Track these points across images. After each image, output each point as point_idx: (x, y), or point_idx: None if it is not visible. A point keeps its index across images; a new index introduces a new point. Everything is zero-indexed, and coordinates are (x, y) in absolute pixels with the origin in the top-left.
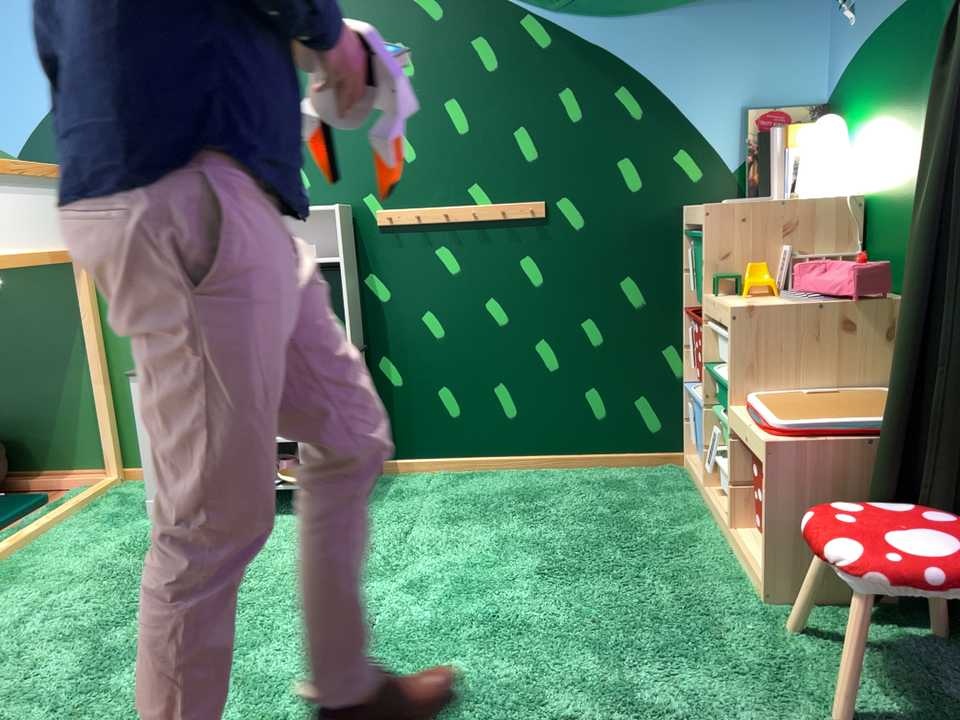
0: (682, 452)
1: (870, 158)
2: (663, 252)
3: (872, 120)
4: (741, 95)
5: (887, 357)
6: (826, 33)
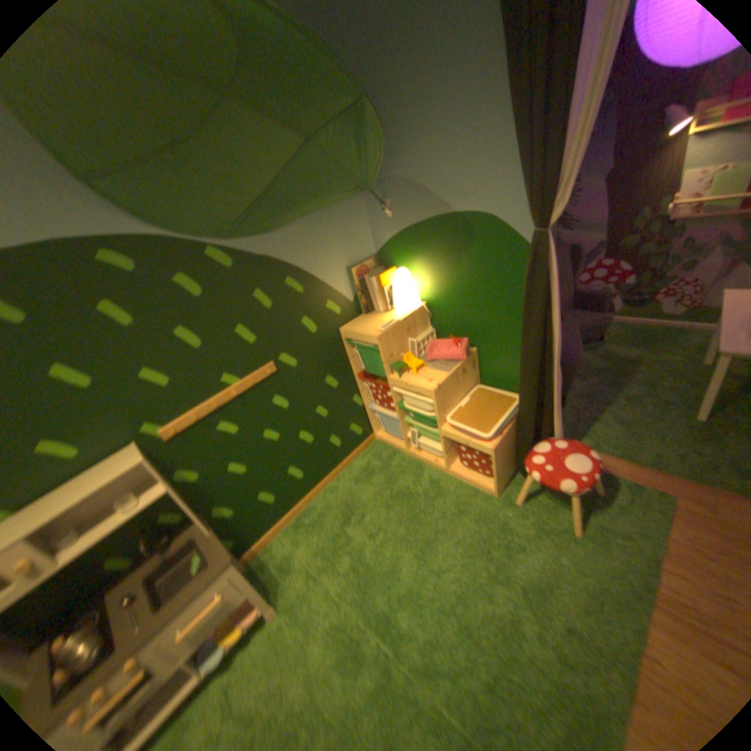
0: (373, 434)
1: (424, 285)
2: (338, 355)
3: (422, 268)
4: (344, 261)
5: (474, 374)
6: (368, 217)
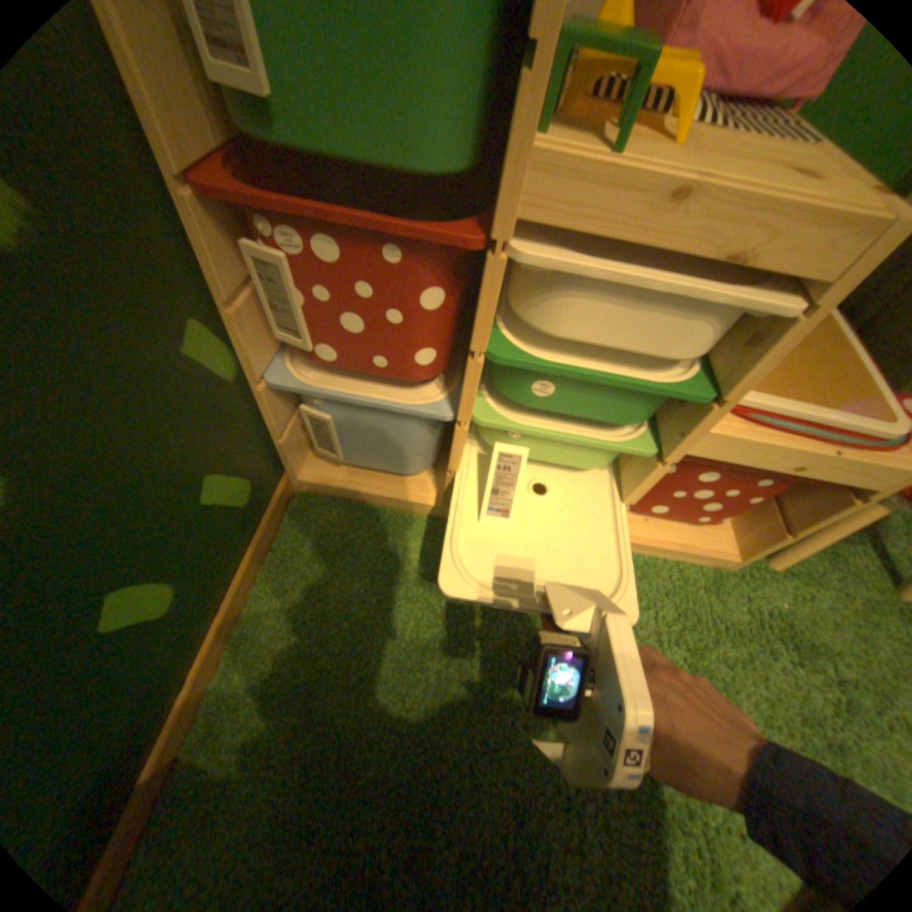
0: (289, 477)
1: None
2: None
3: None
4: None
5: None
6: None
